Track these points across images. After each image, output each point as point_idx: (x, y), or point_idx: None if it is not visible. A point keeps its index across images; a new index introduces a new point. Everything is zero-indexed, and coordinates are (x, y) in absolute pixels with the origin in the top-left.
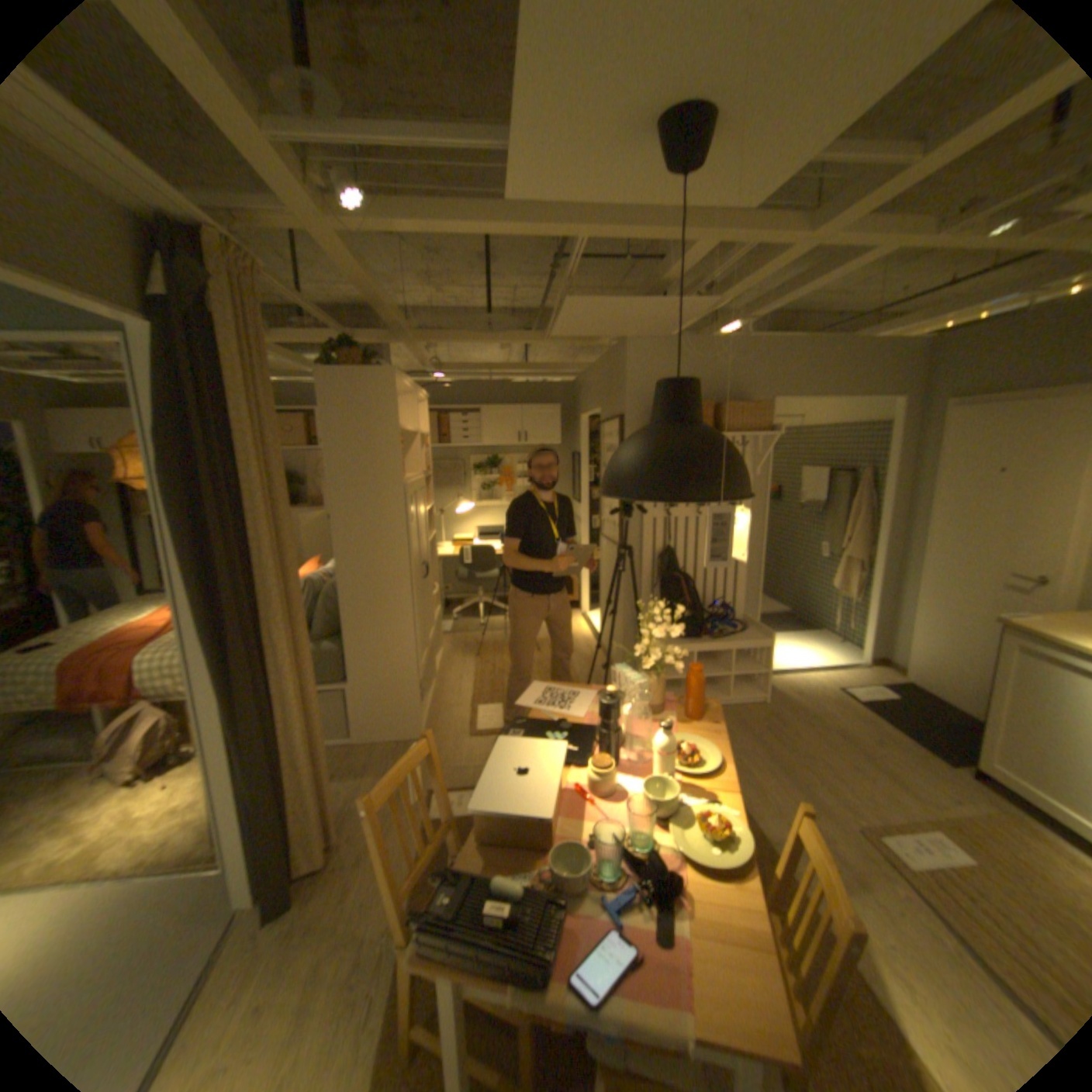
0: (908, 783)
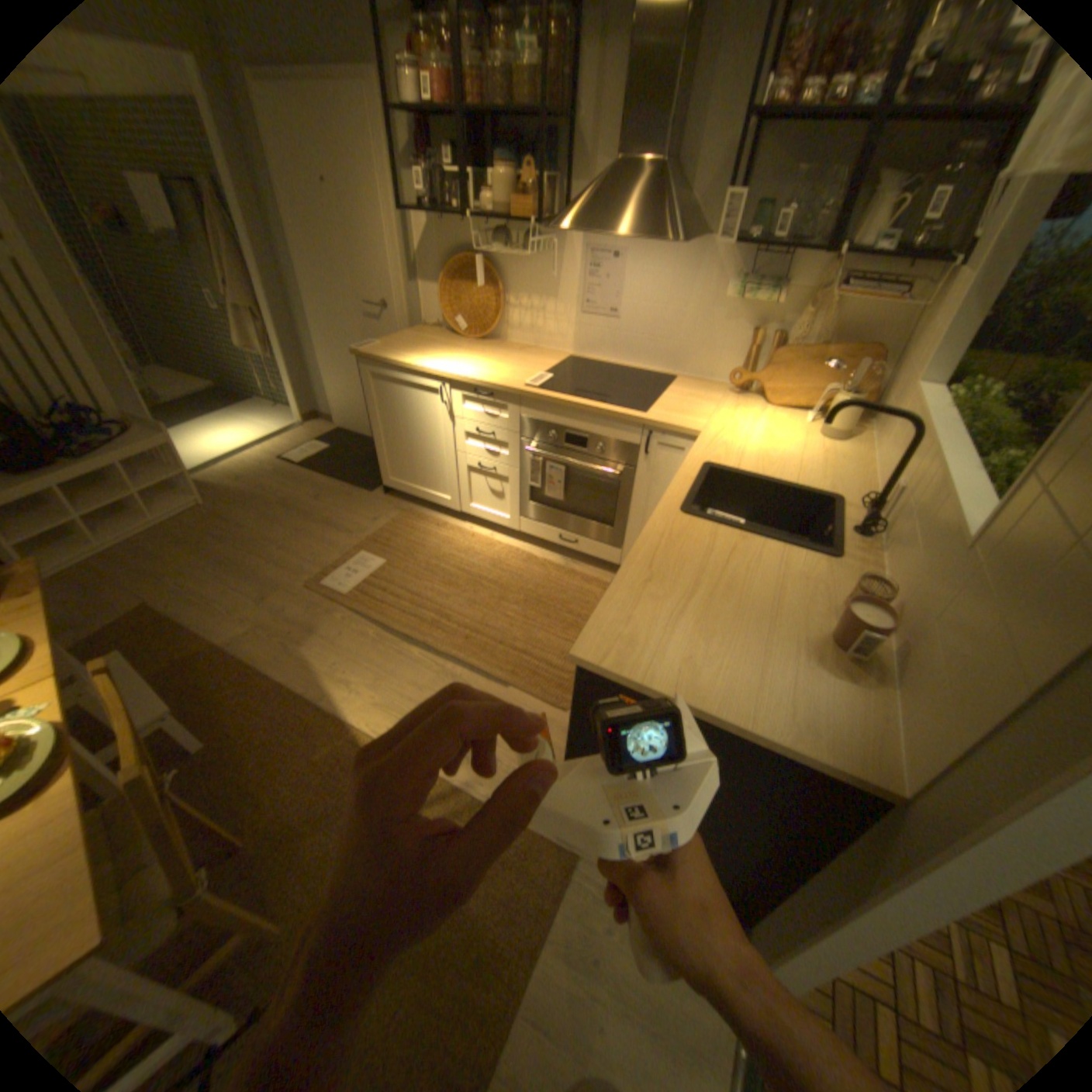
0: (339, 521)
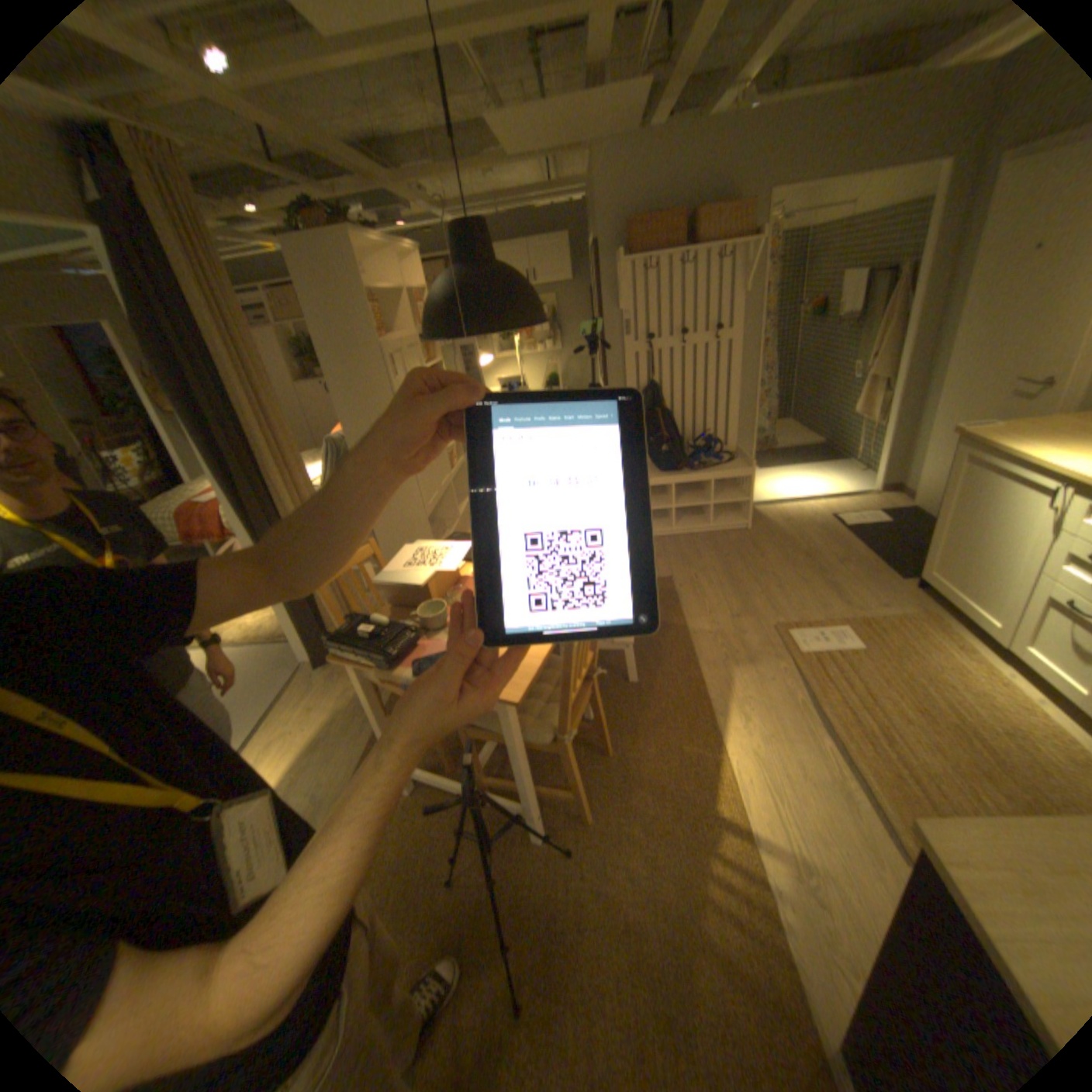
0: (845, 591)
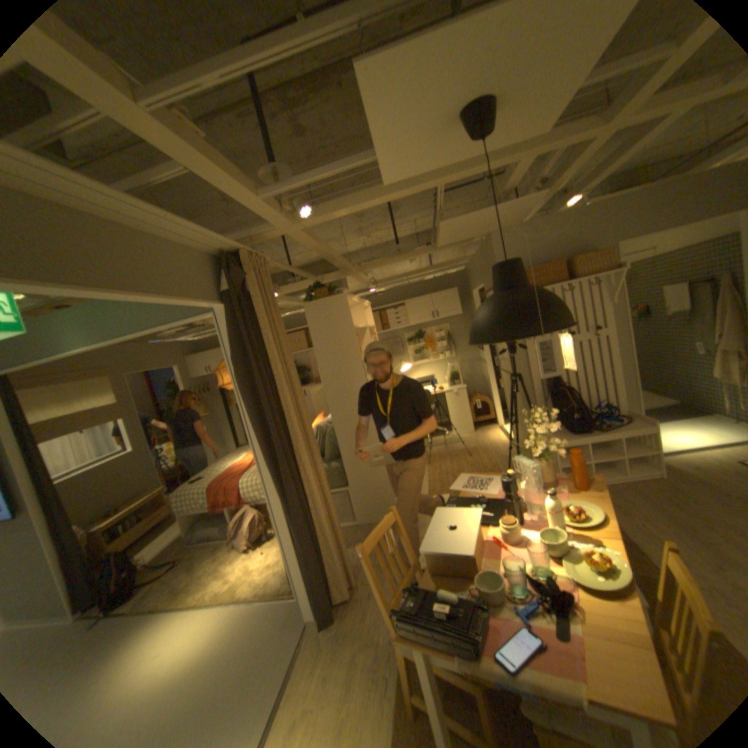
0: None
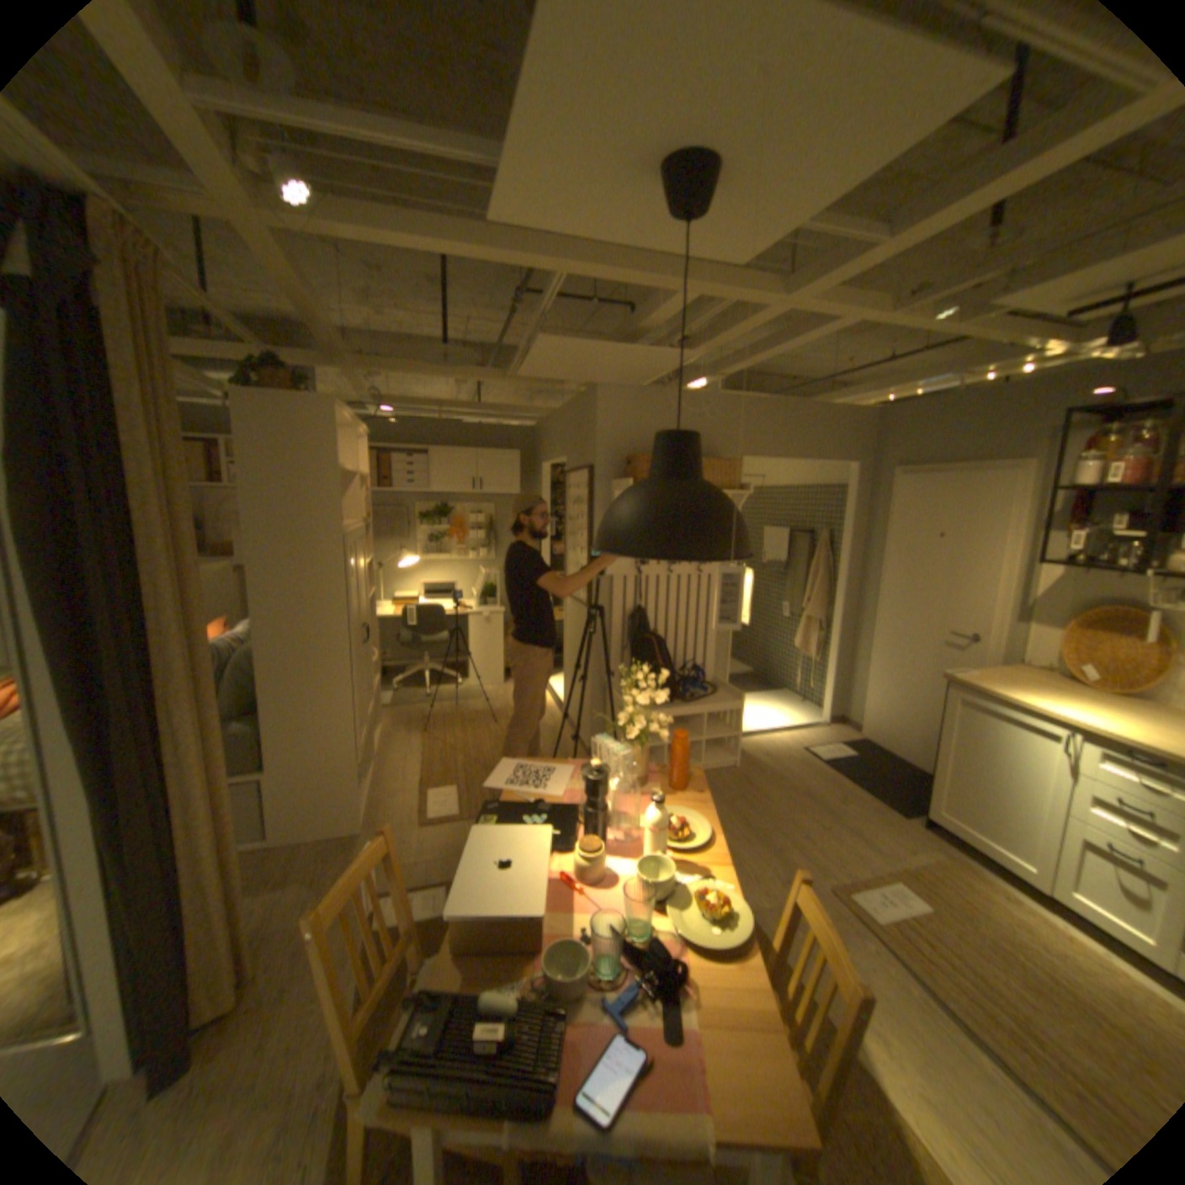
0: (870, 838)
